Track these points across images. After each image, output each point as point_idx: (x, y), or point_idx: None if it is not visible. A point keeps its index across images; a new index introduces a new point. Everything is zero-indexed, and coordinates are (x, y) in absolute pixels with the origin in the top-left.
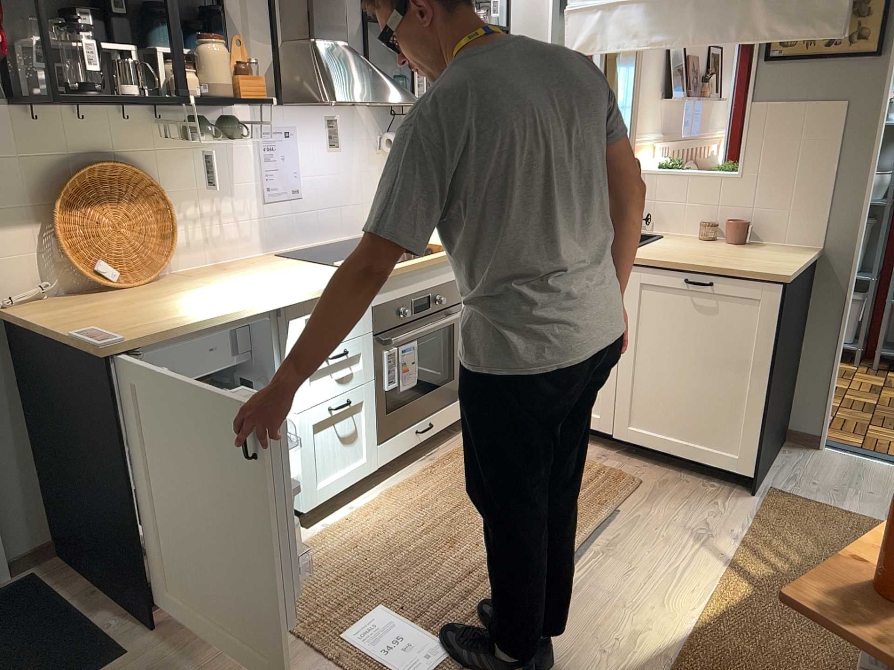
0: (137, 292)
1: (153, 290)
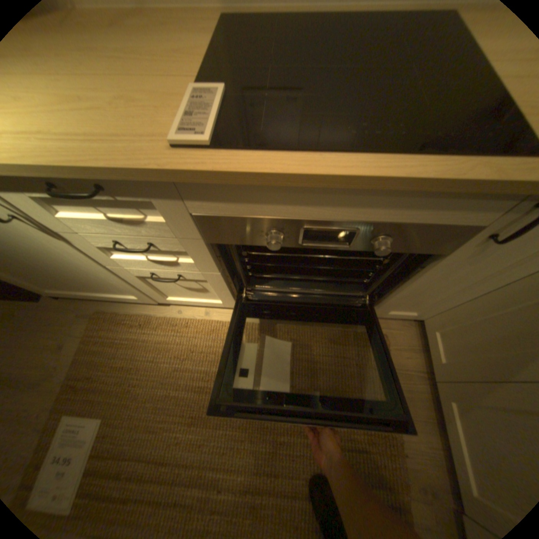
0: None
1: None
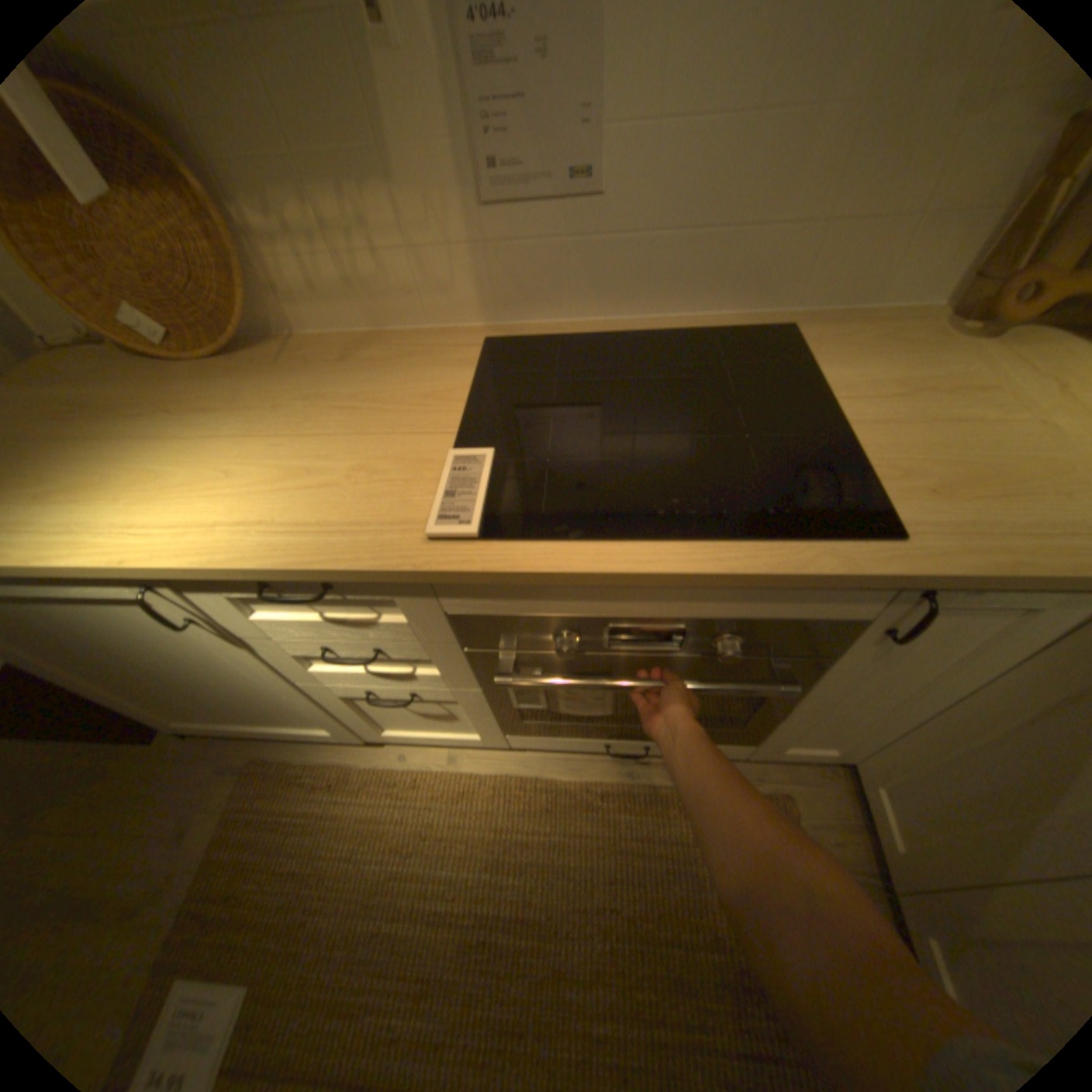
0: (159, 375)
1: (174, 380)
